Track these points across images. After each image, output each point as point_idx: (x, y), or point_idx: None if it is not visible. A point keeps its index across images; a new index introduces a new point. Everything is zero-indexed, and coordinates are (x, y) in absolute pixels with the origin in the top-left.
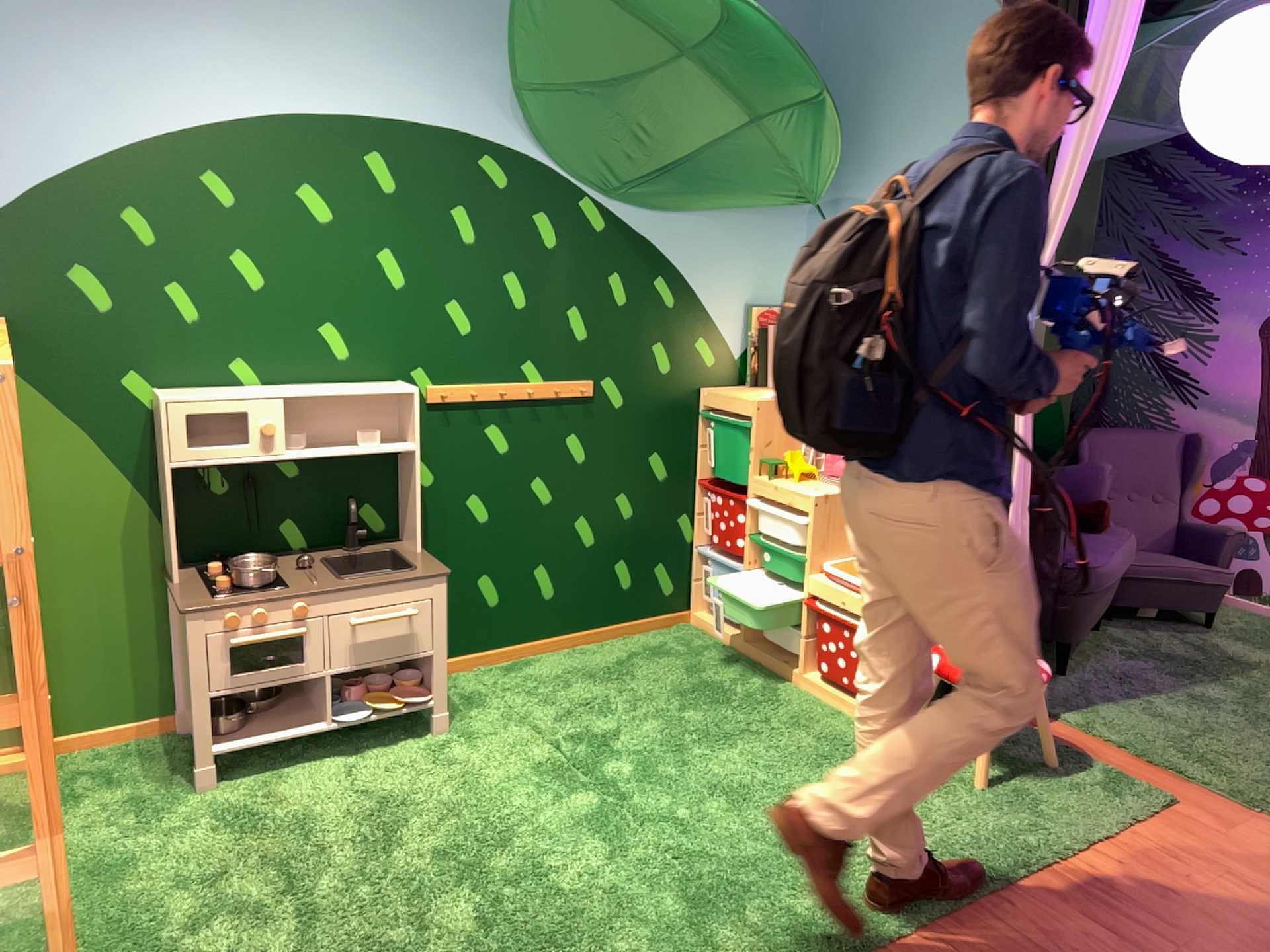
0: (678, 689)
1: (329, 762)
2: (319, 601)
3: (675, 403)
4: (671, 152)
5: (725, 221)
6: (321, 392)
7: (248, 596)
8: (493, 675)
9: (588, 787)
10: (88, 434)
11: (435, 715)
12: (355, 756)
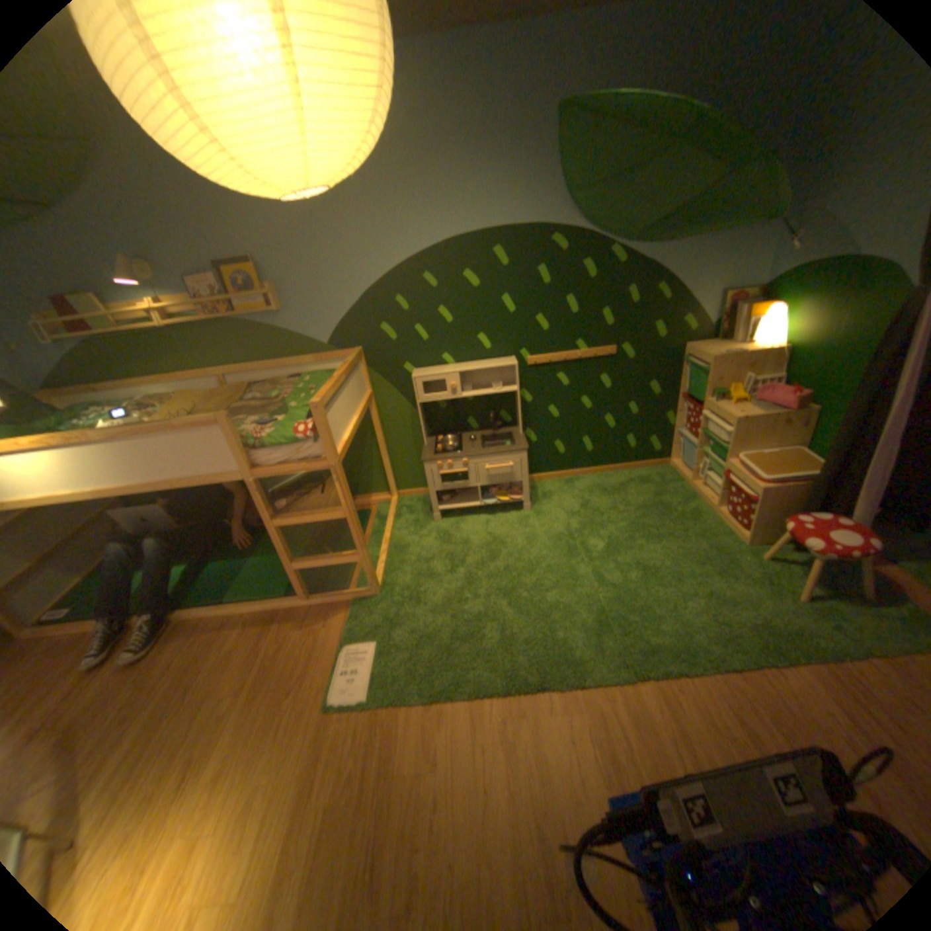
0: (644, 507)
1: (477, 520)
2: (468, 460)
3: (668, 353)
4: (672, 201)
5: (713, 237)
6: (472, 367)
7: (441, 457)
8: (558, 486)
9: (576, 555)
10: (389, 388)
11: (523, 504)
12: (488, 519)
